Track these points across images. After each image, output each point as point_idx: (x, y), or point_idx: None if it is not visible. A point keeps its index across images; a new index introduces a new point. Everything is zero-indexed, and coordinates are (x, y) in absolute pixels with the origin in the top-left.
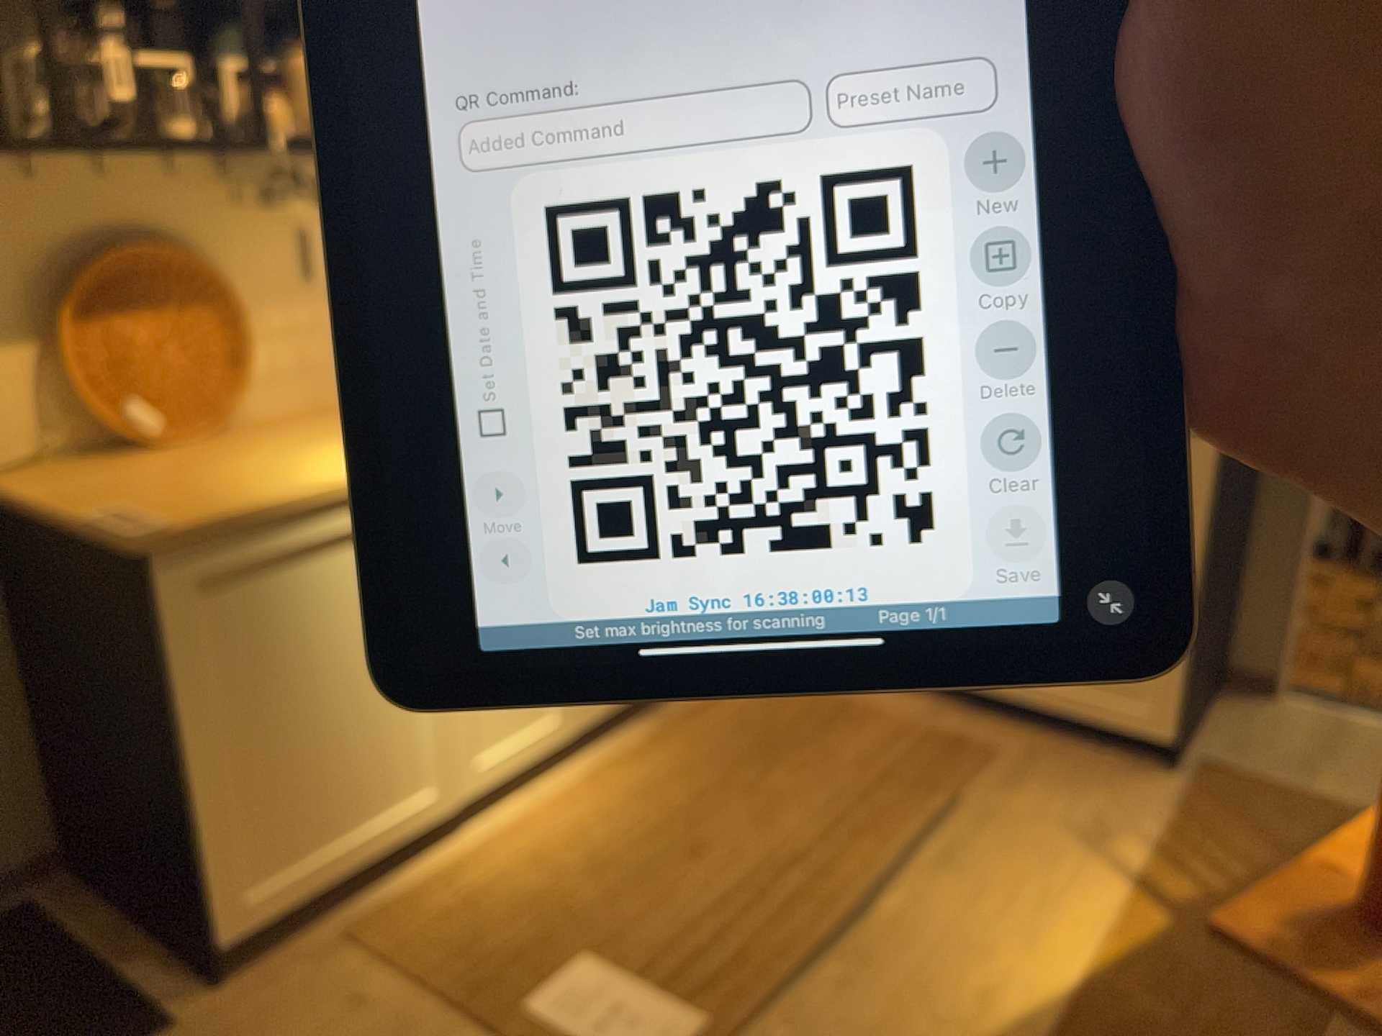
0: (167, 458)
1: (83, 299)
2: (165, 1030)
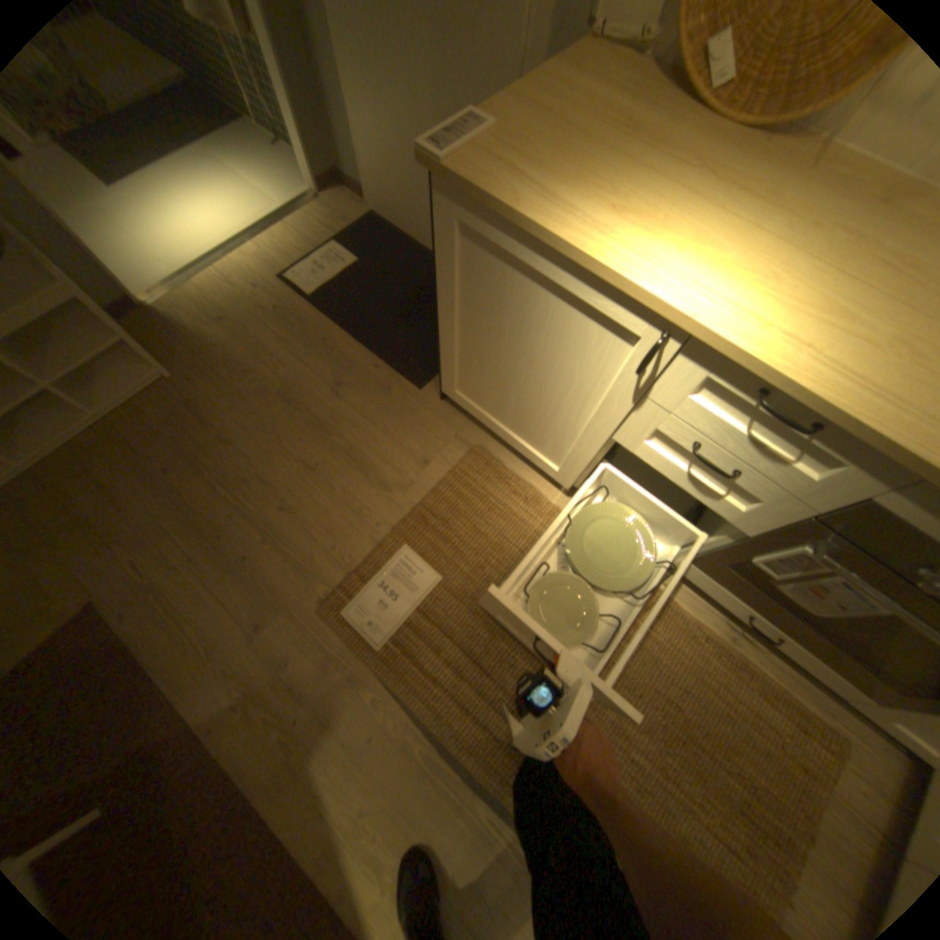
0: (671, 117)
1: None
2: (422, 387)
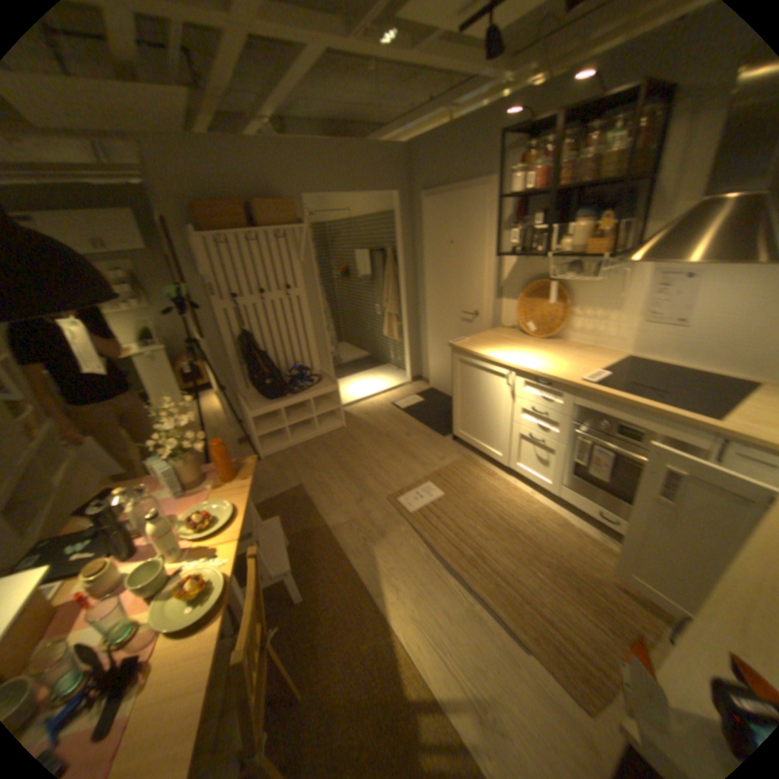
0: (519, 338)
1: (532, 292)
2: (445, 436)
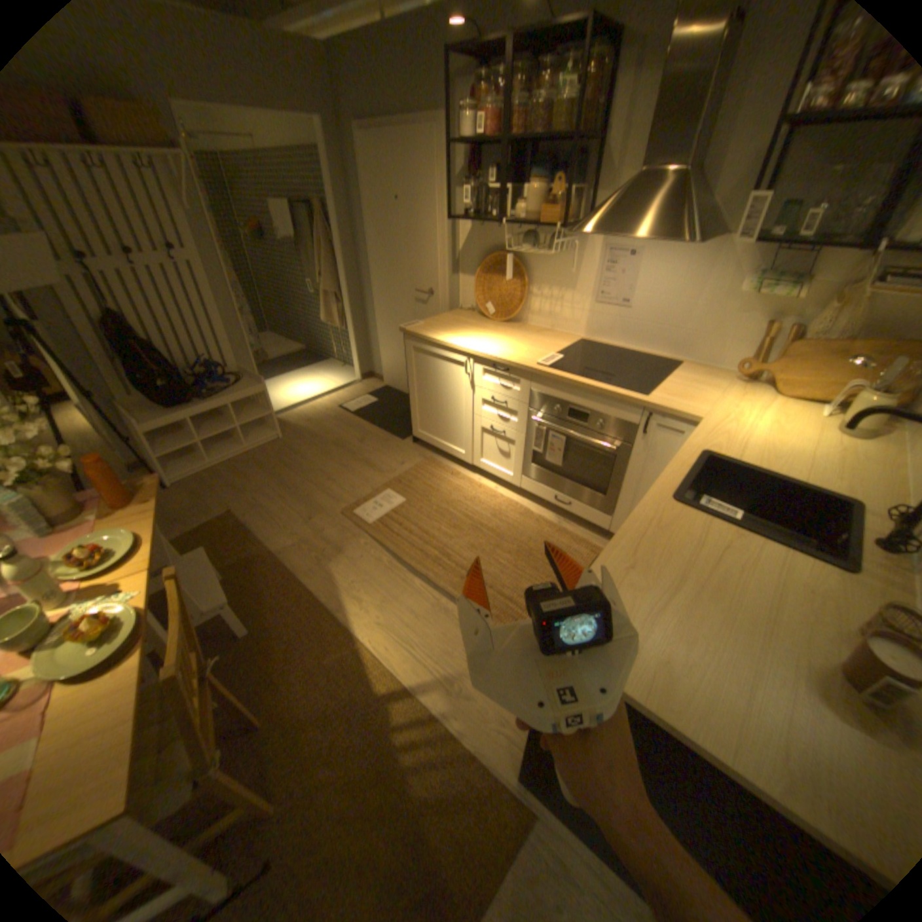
0: (477, 321)
1: (489, 268)
2: (403, 439)
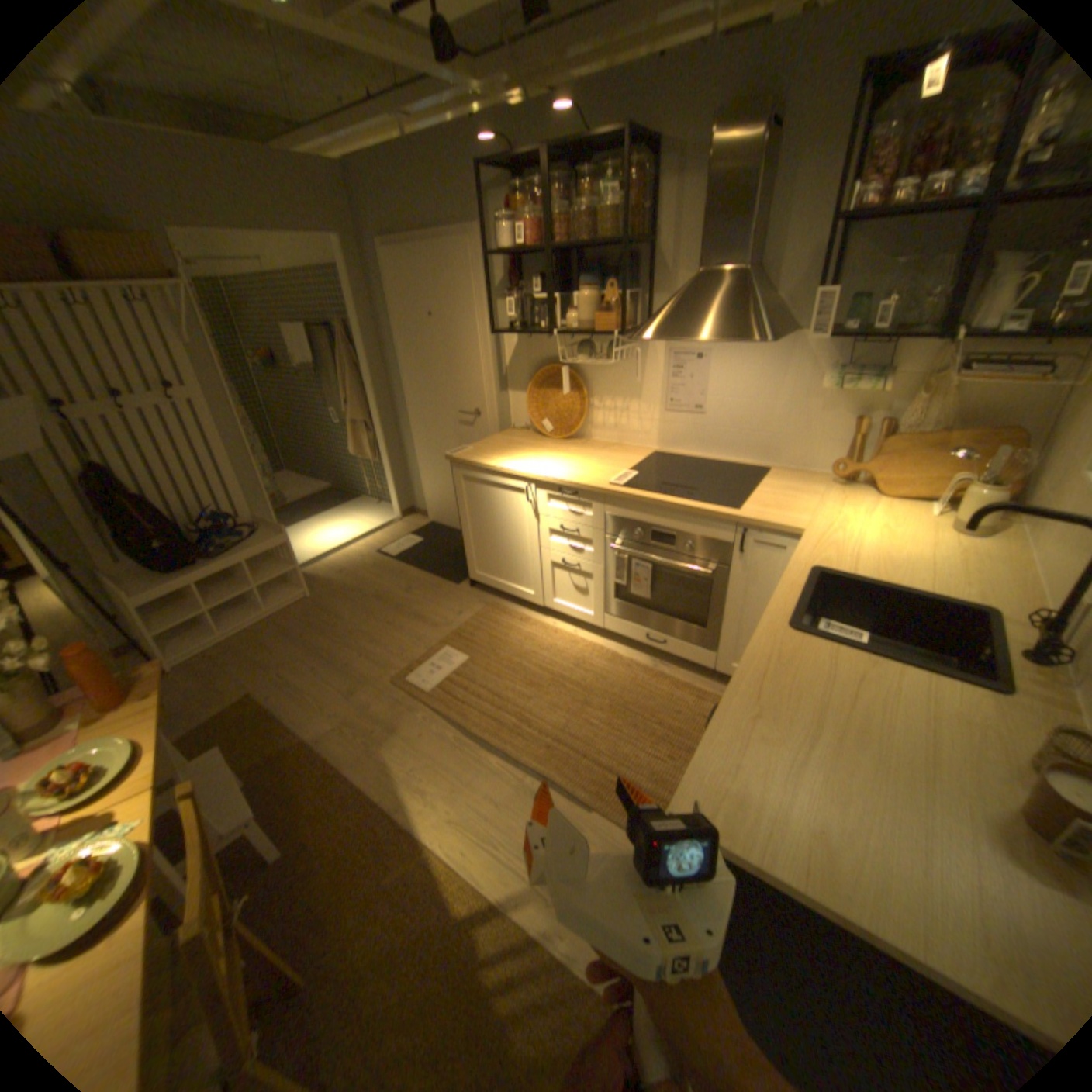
0: (533, 441)
1: (541, 382)
2: (458, 583)
